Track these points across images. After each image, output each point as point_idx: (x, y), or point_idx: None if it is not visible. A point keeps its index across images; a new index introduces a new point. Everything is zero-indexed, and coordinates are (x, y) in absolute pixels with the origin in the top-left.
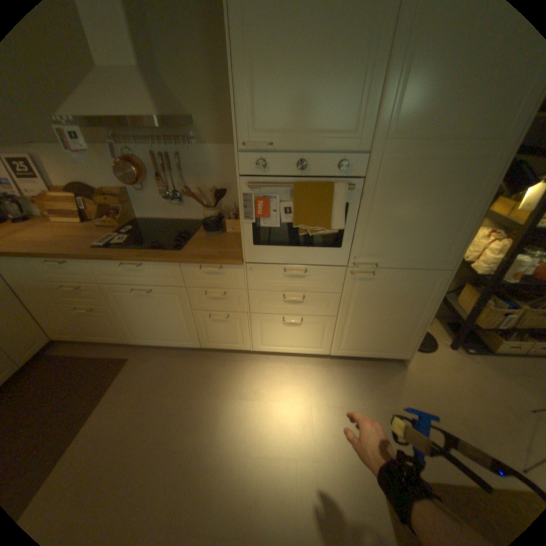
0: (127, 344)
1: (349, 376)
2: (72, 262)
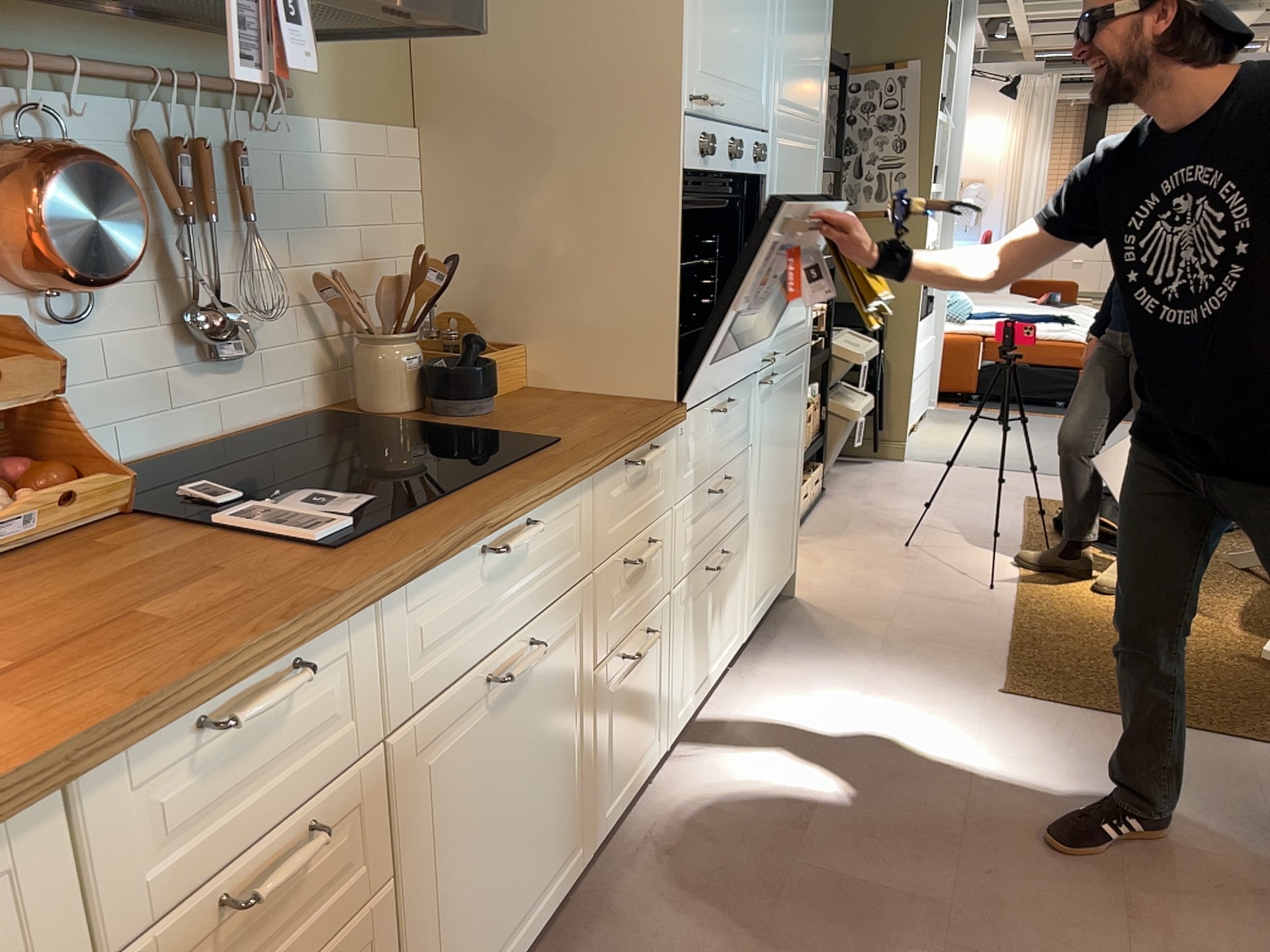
0: None
1: (789, 658)
2: (320, 651)
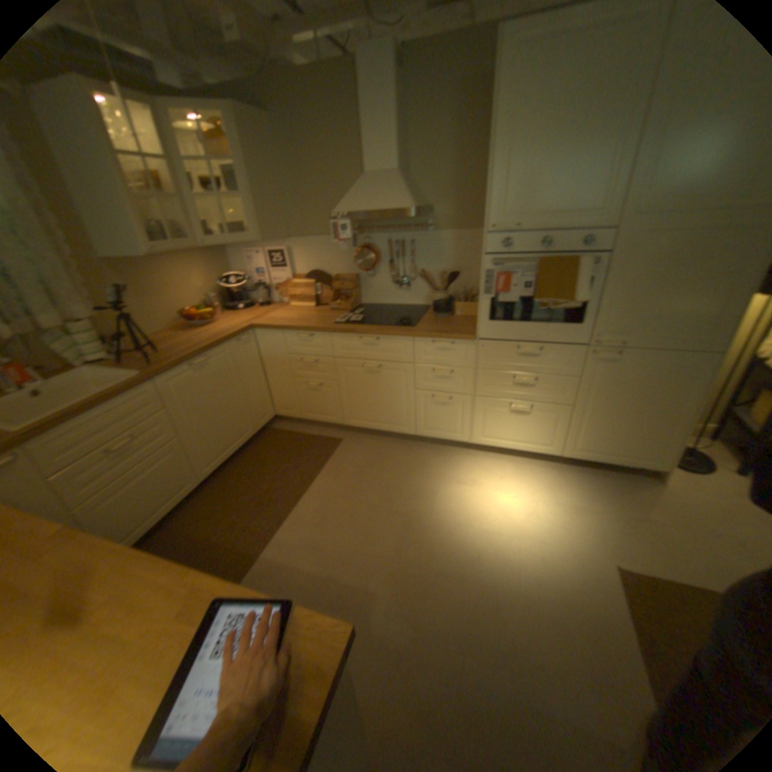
0: (344, 424)
1: (586, 482)
2: (320, 335)
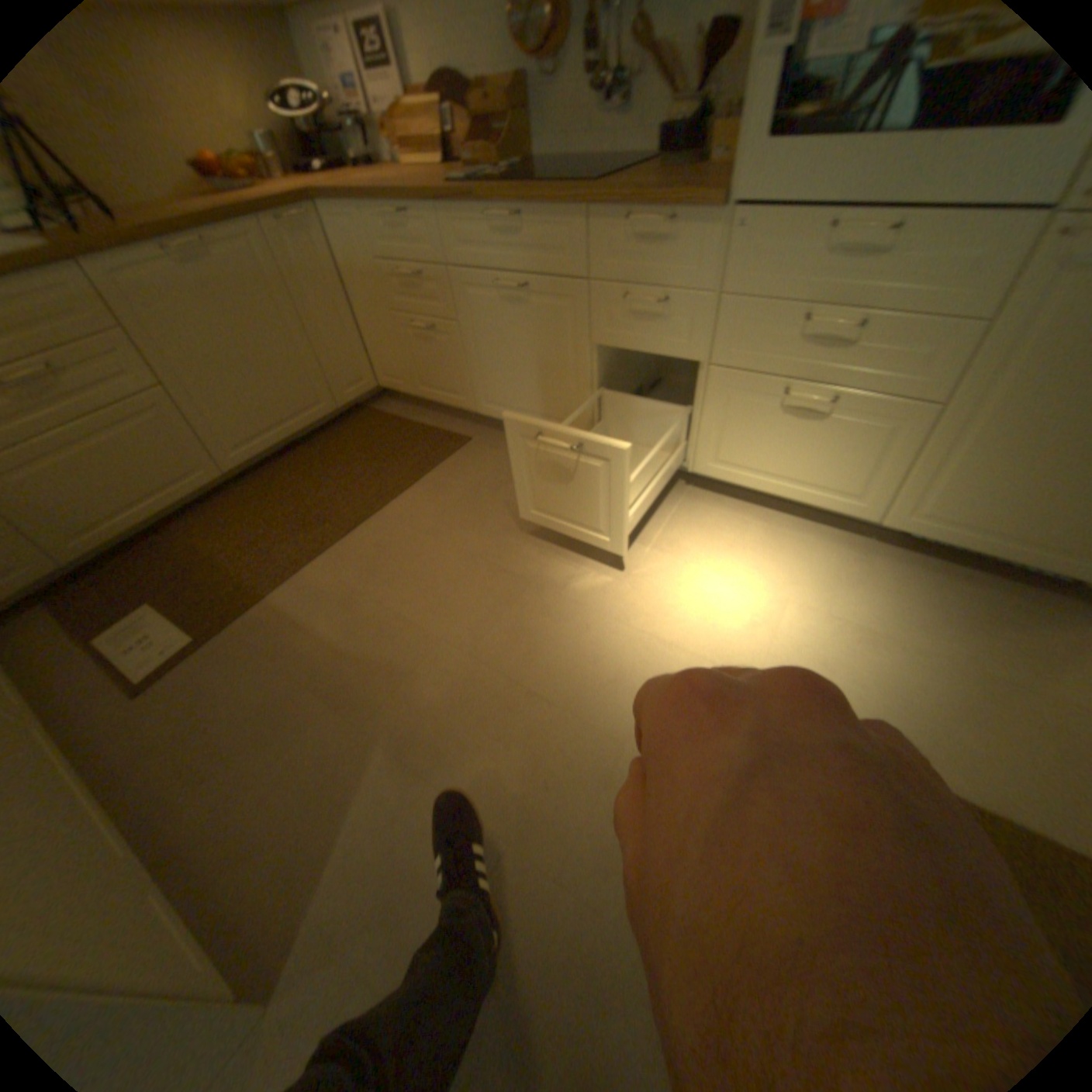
0: (476, 410)
1: (918, 585)
2: (416, 207)
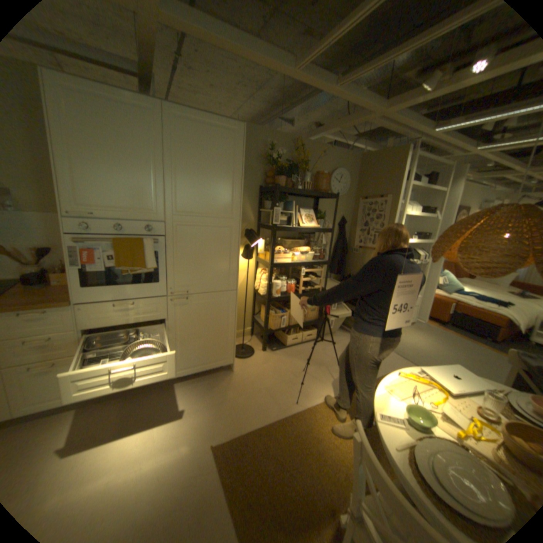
0: None
1: (188, 392)
2: None
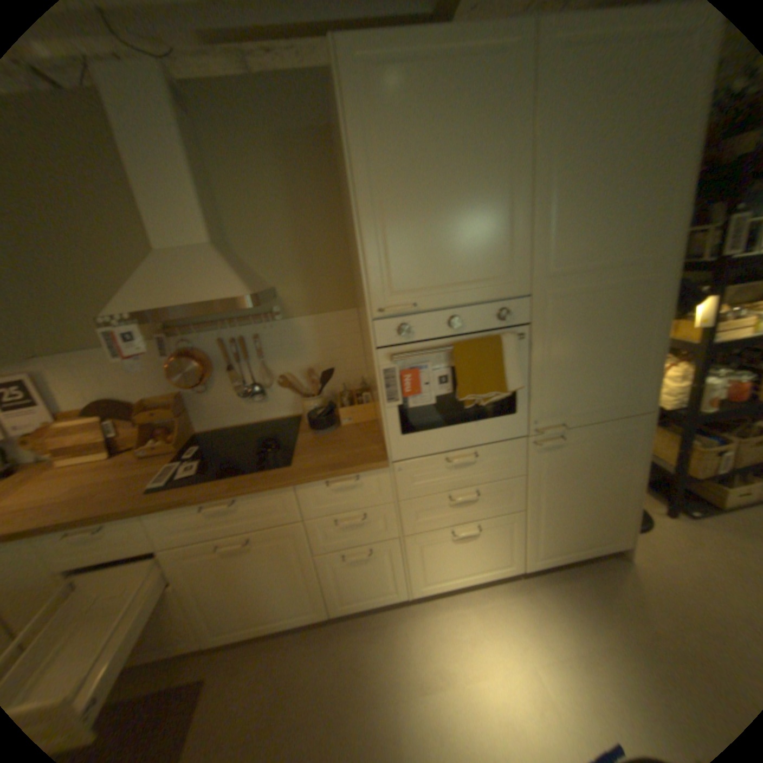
0: (201, 648)
1: (565, 599)
2: (117, 523)
